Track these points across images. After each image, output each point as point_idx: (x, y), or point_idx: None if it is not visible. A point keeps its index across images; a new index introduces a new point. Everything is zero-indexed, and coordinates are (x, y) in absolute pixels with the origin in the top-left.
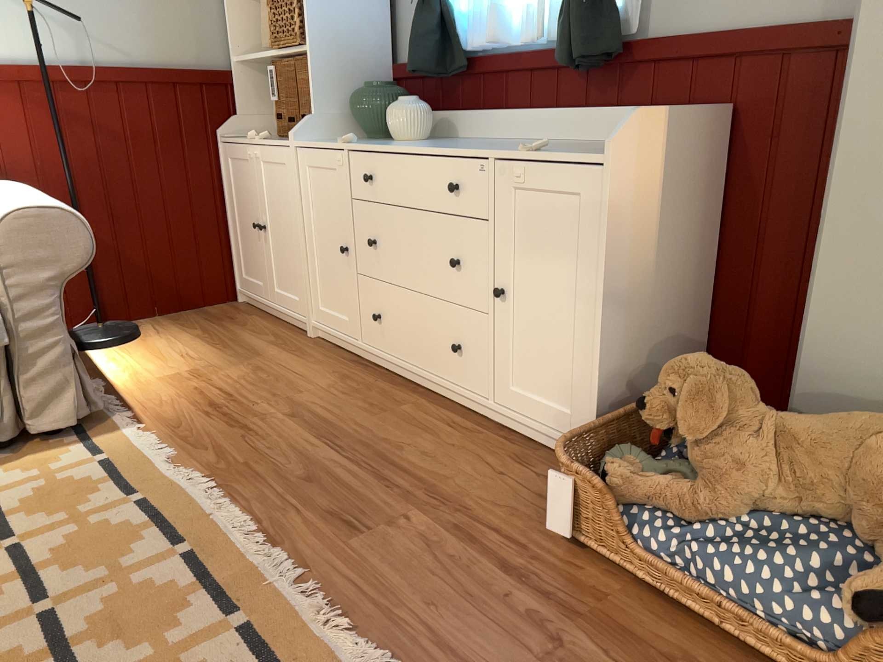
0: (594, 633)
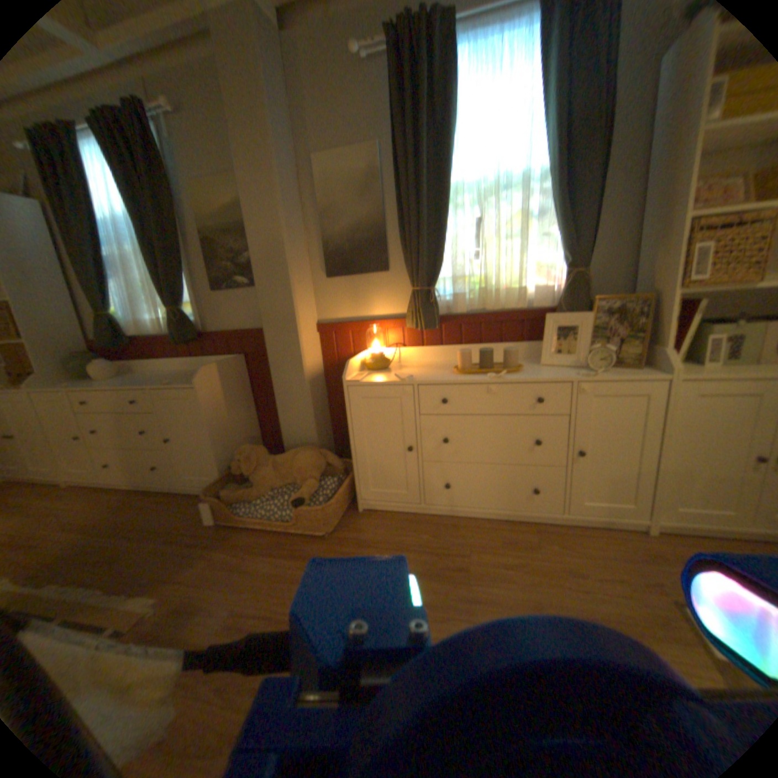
0: (225, 551)
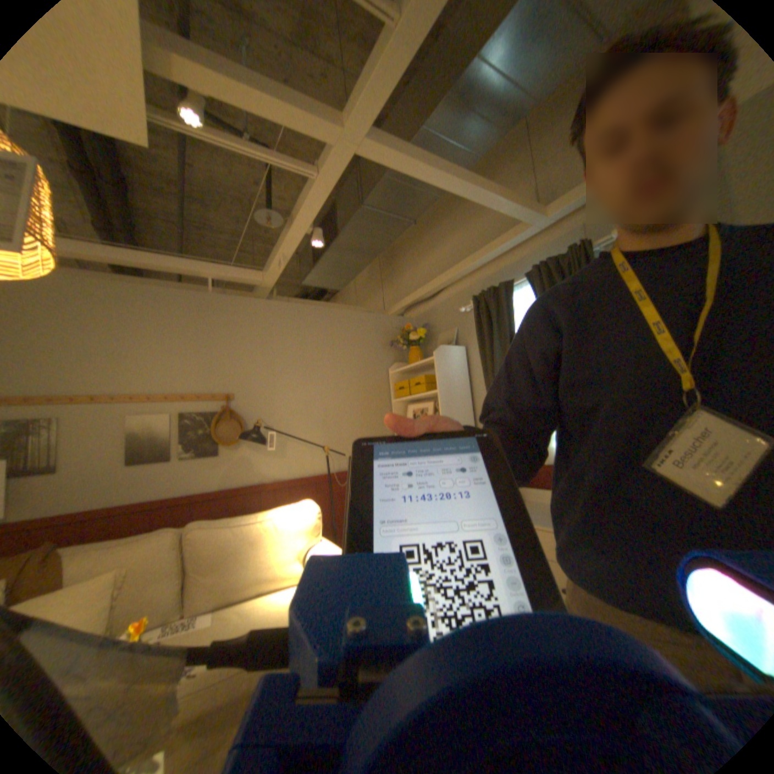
0: None
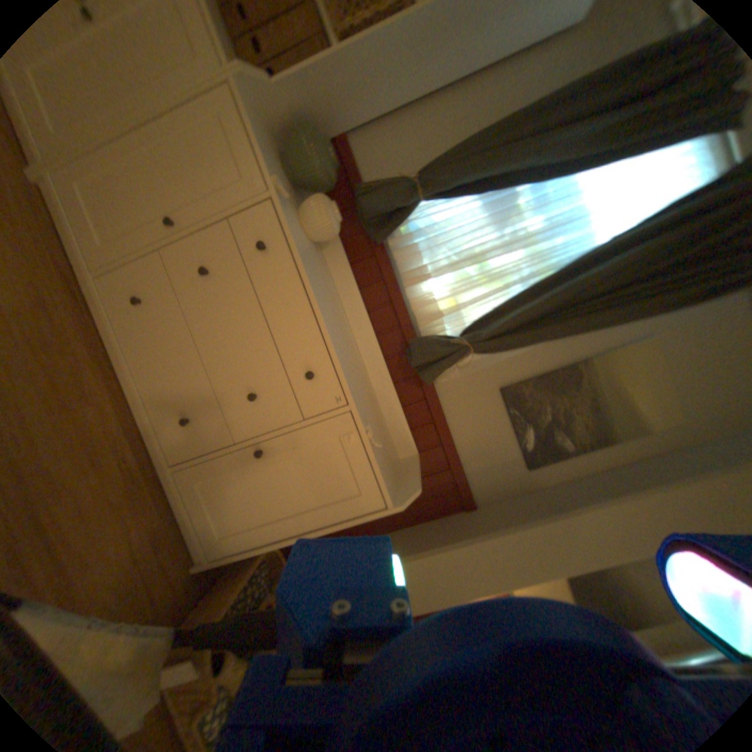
0: None
